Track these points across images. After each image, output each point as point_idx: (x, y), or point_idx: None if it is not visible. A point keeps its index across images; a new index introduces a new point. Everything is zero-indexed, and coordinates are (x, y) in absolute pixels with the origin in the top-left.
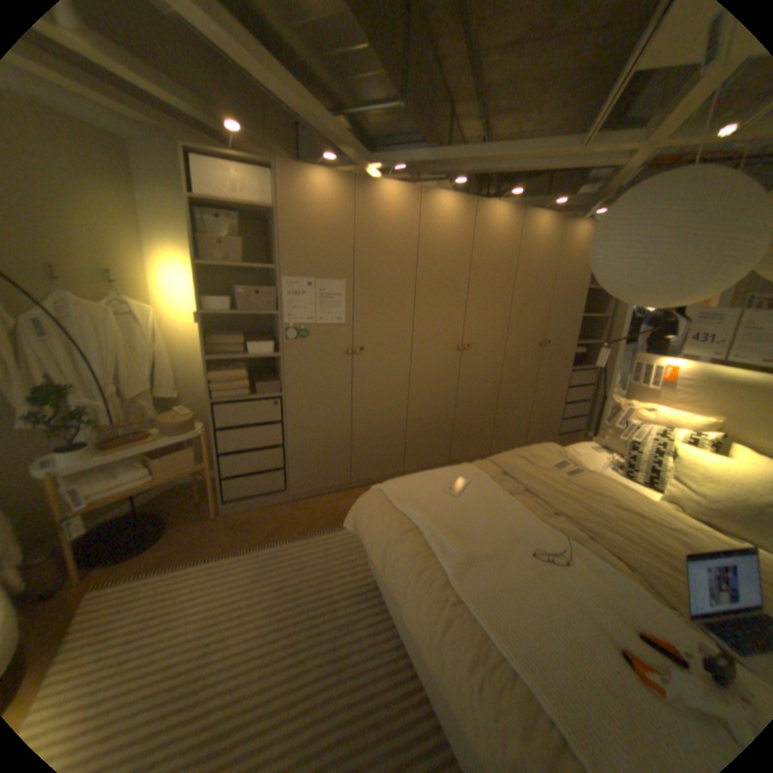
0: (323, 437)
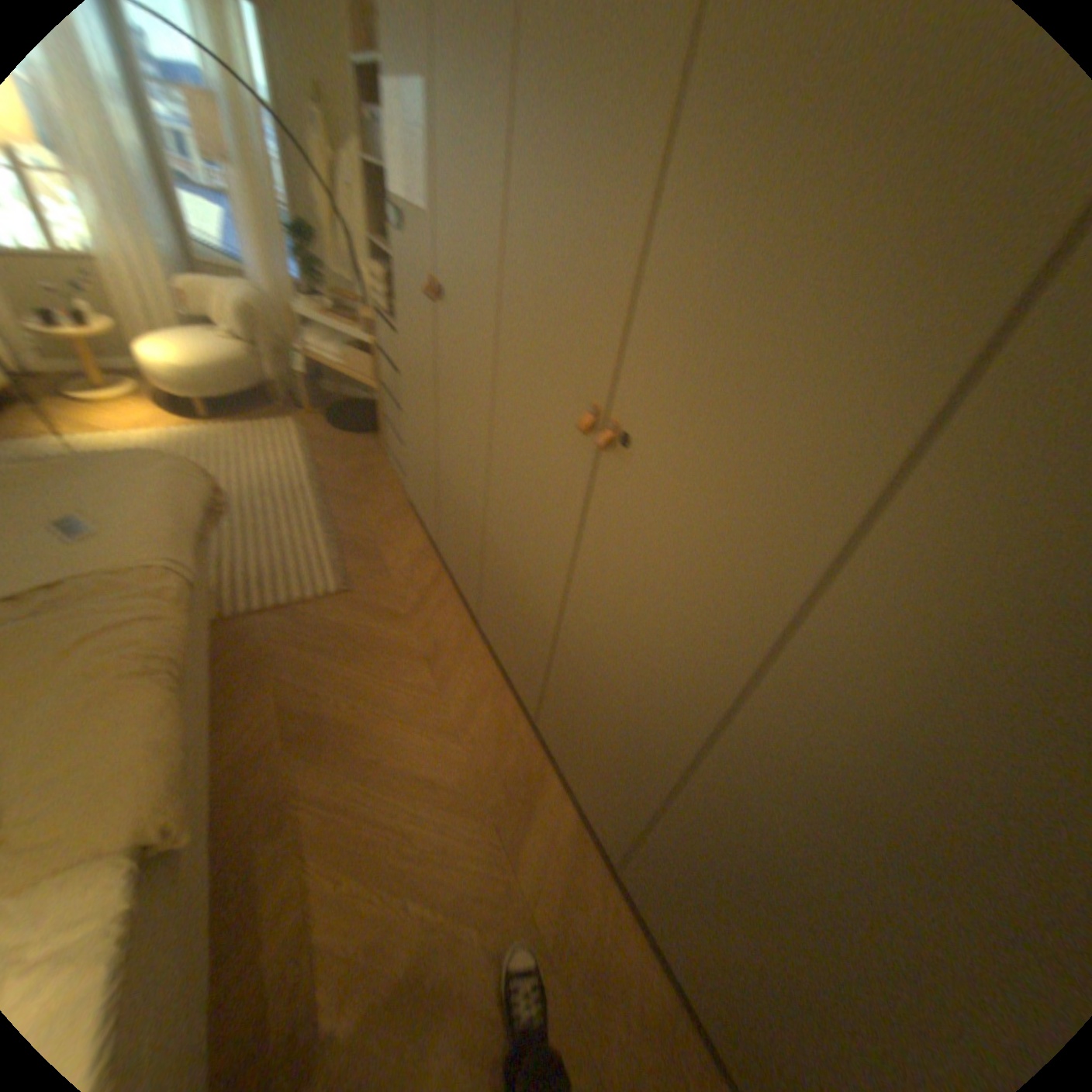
0: (416, 440)
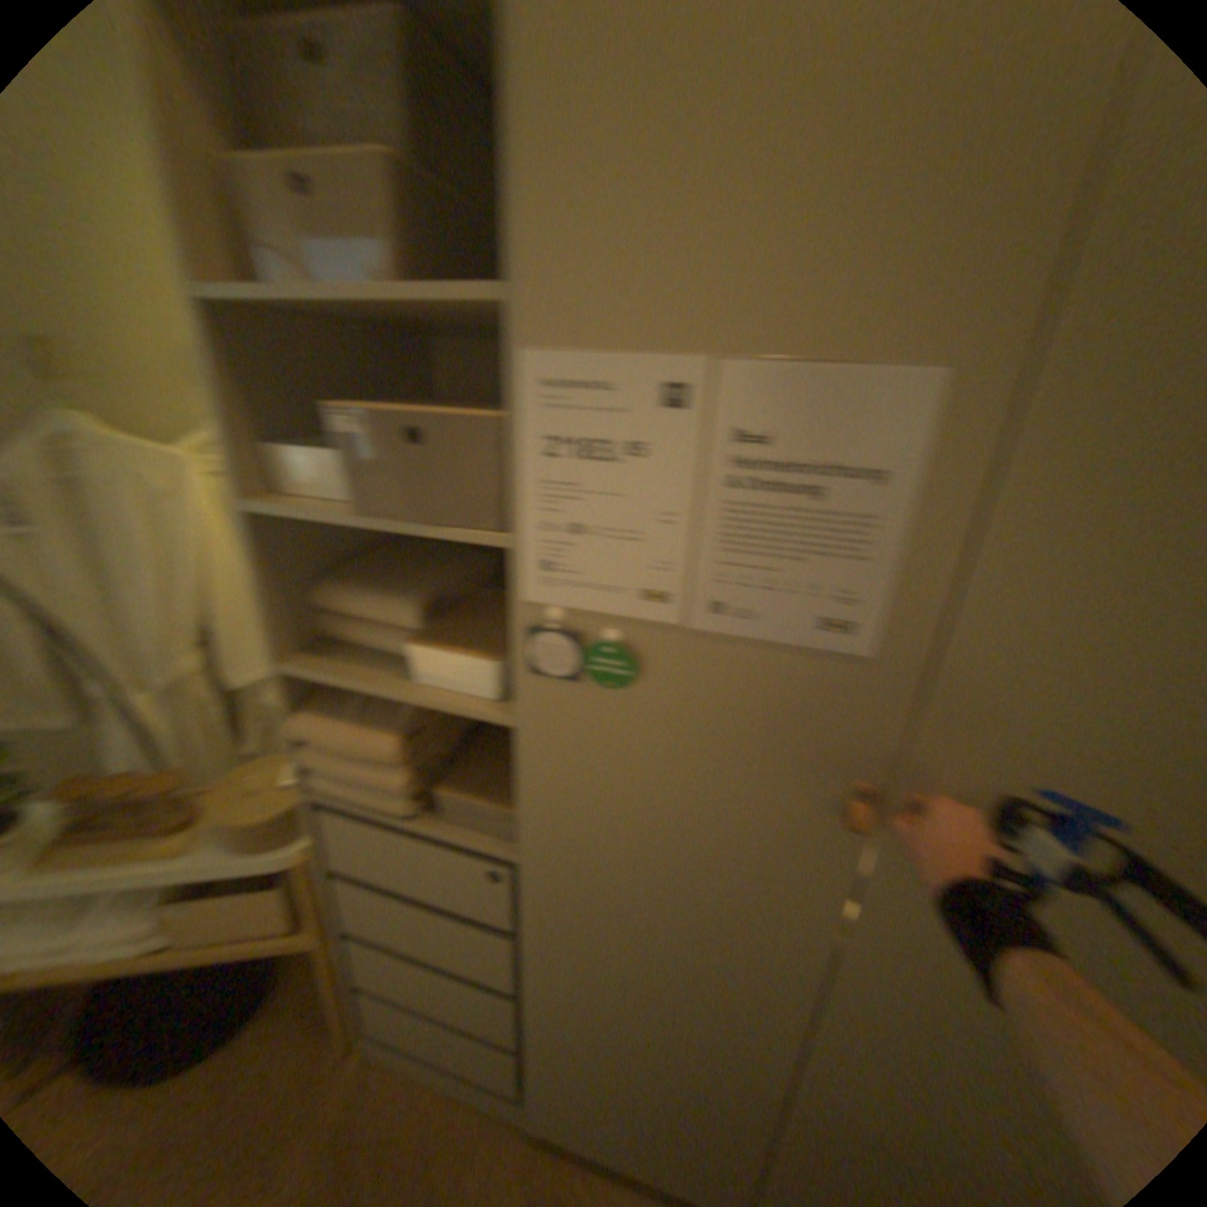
0: (657, 1059)
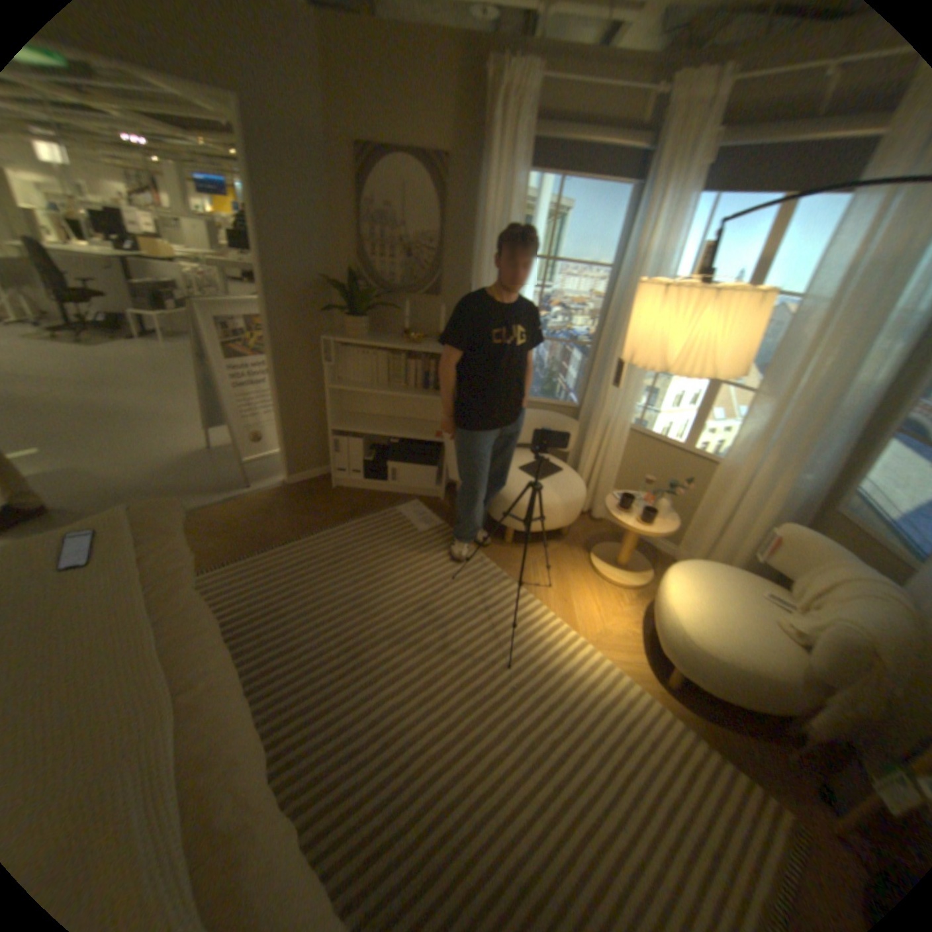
0: None
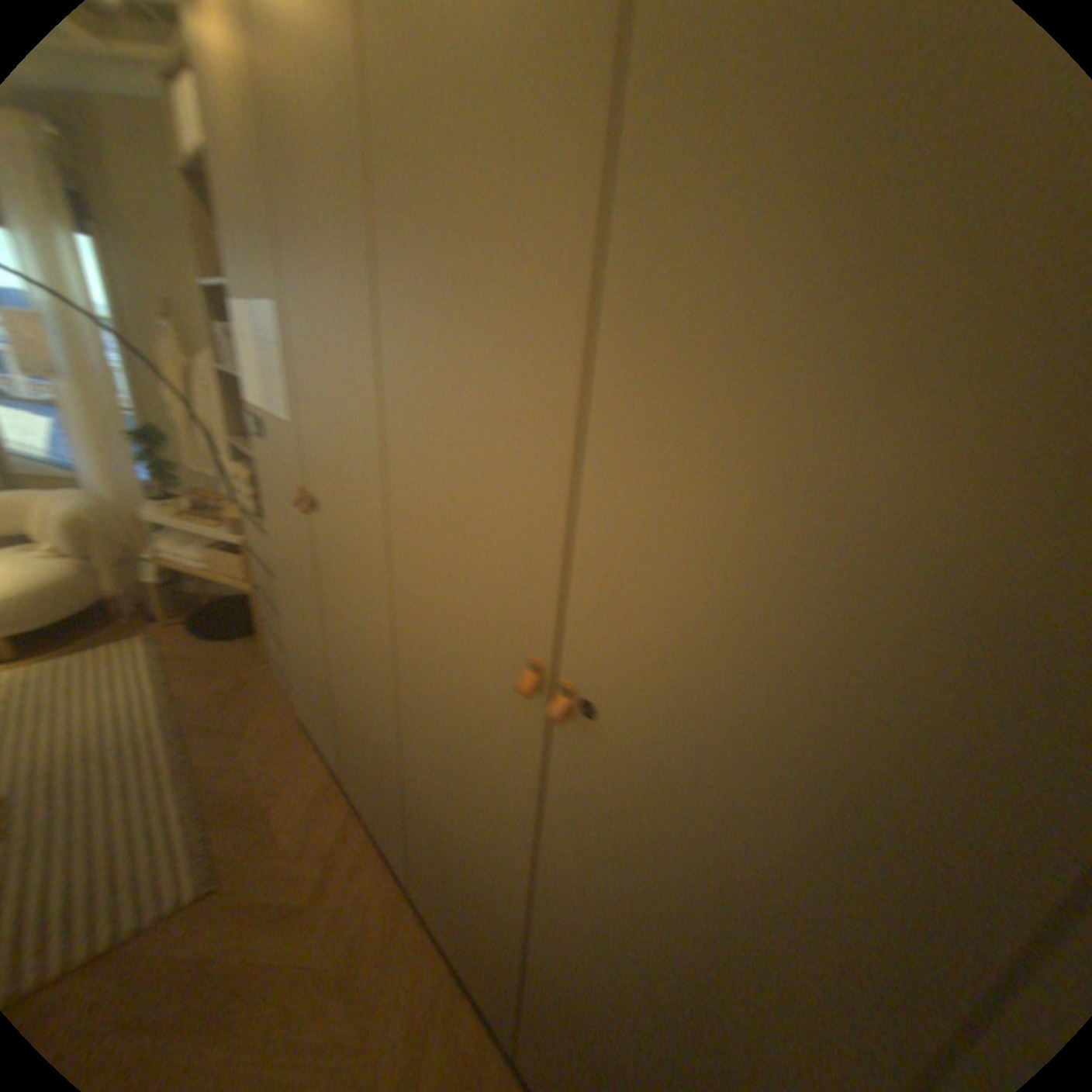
0: (301, 657)
